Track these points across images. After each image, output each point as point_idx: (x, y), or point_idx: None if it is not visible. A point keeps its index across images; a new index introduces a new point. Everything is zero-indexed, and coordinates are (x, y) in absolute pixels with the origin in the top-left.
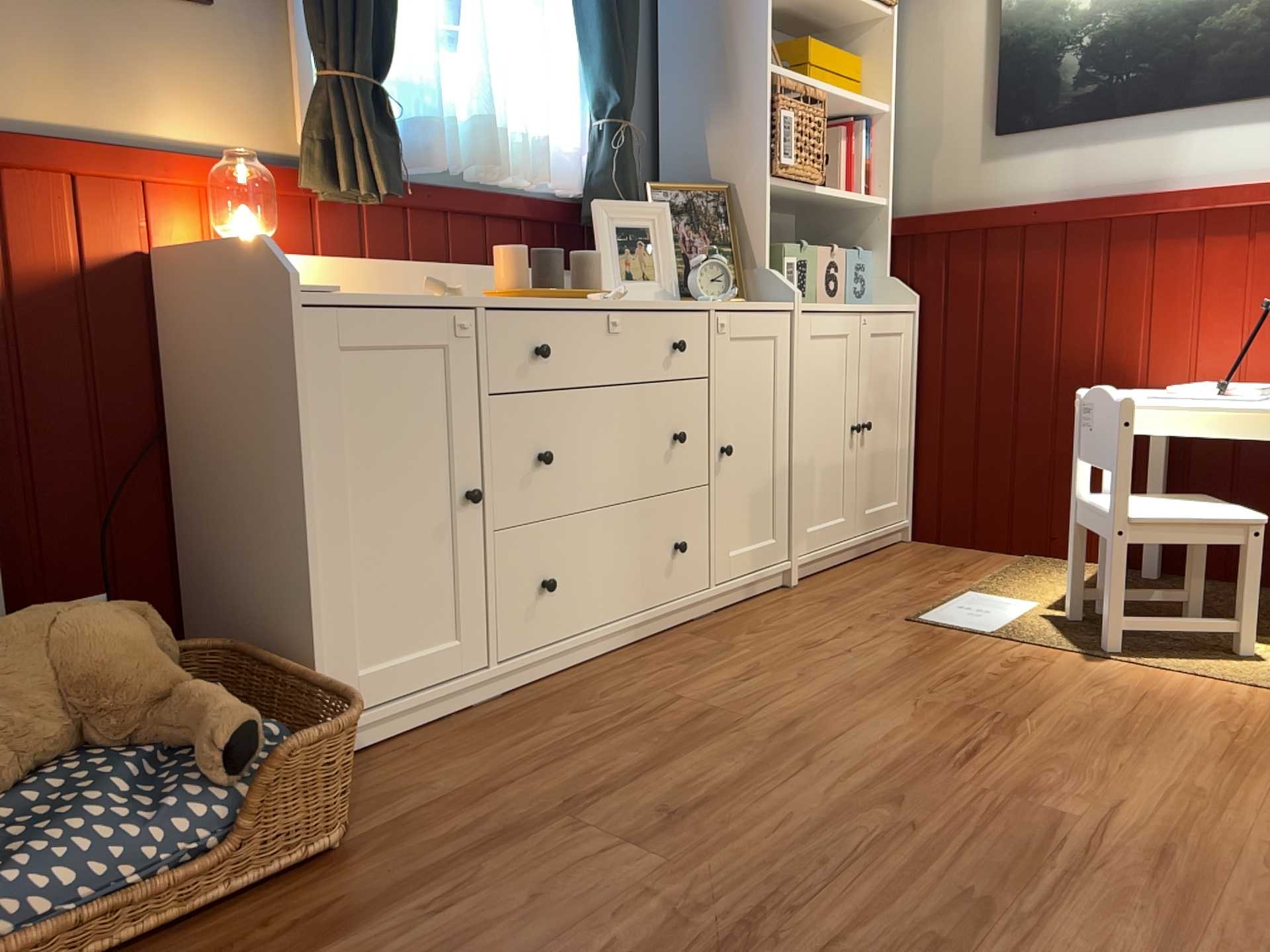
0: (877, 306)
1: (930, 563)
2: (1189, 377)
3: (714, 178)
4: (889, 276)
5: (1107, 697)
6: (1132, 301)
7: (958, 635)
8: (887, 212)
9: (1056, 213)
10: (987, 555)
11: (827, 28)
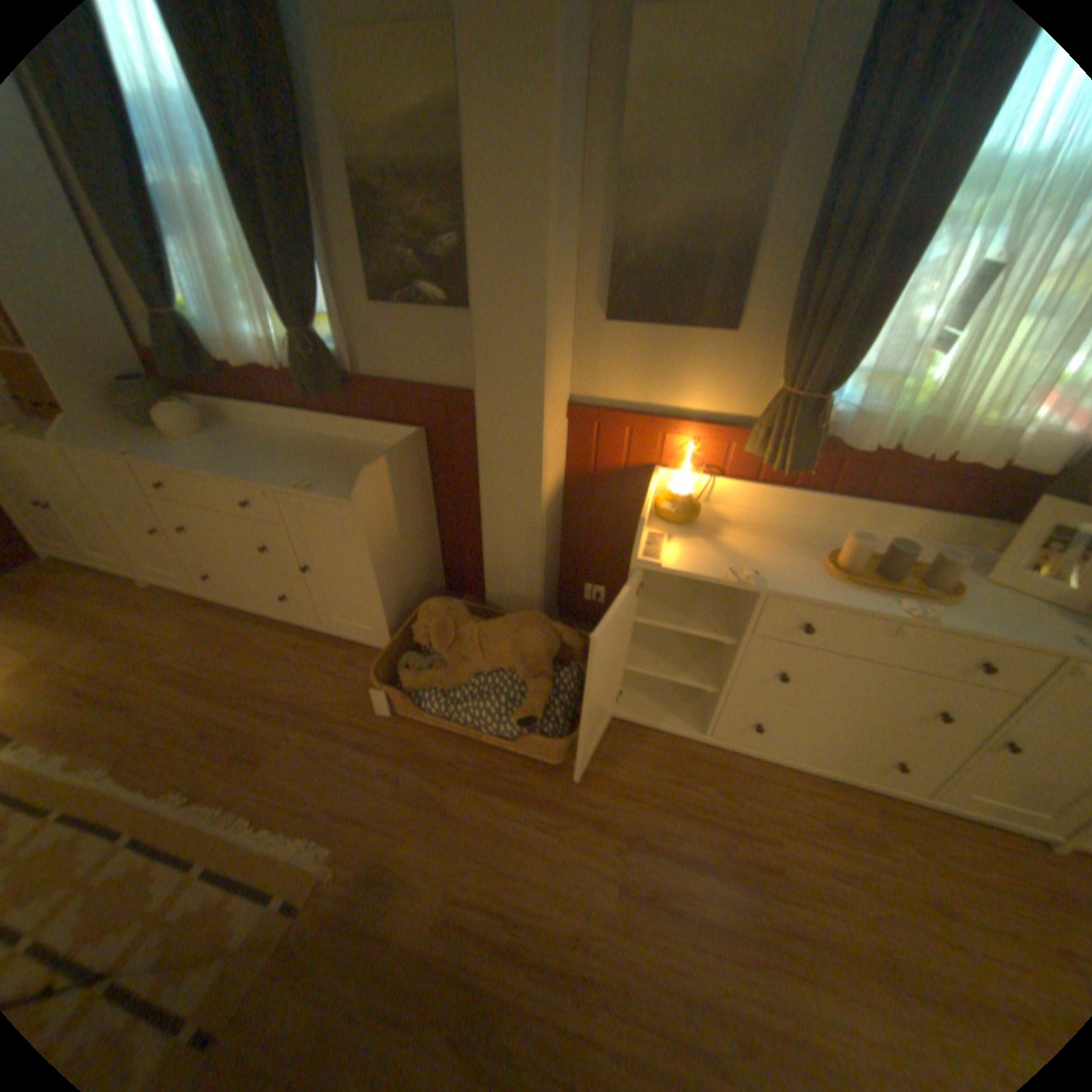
0: None
1: None
2: None
3: None
4: None
5: None
6: None
7: None
8: None
9: None
10: None
11: None
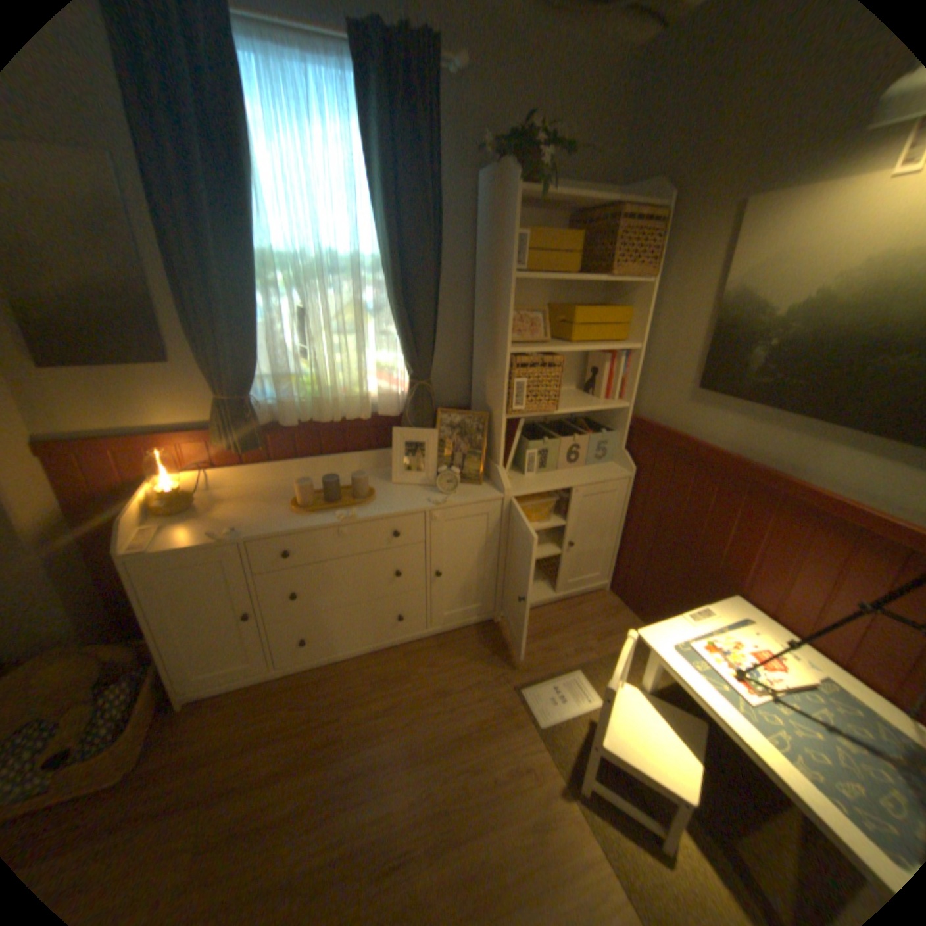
0: (597, 477)
1: (593, 625)
2: (779, 614)
3: (486, 404)
4: (624, 450)
5: (526, 854)
6: (755, 543)
7: (523, 723)
8: (629, 412)
9: (722, 461)
10: (637, 628)
11: (616, 282)
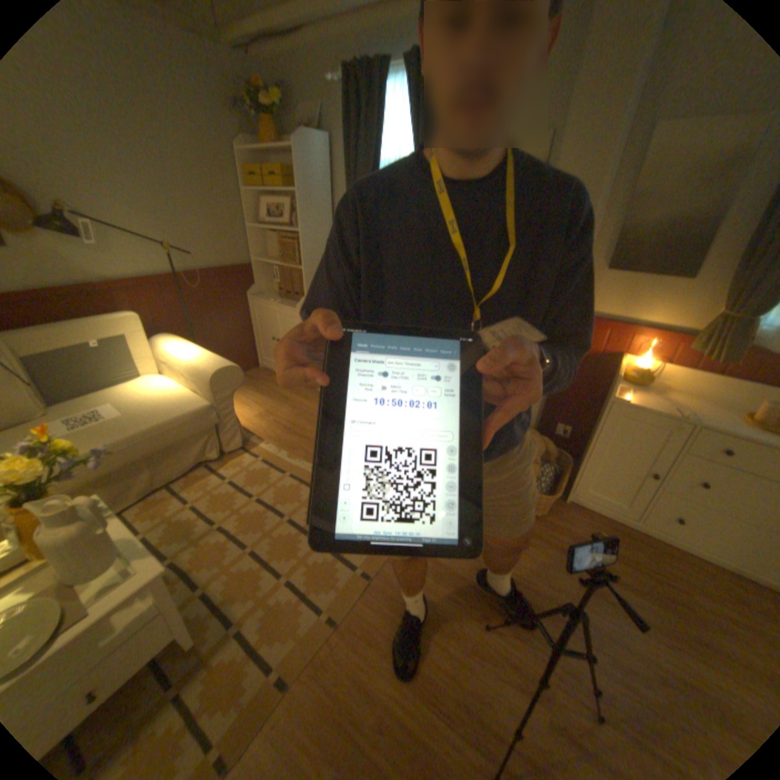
0: None
1: None
2: None
3: None
4: None
5: None
6: None
7: None
8: None
9: None
10: None
11: None
